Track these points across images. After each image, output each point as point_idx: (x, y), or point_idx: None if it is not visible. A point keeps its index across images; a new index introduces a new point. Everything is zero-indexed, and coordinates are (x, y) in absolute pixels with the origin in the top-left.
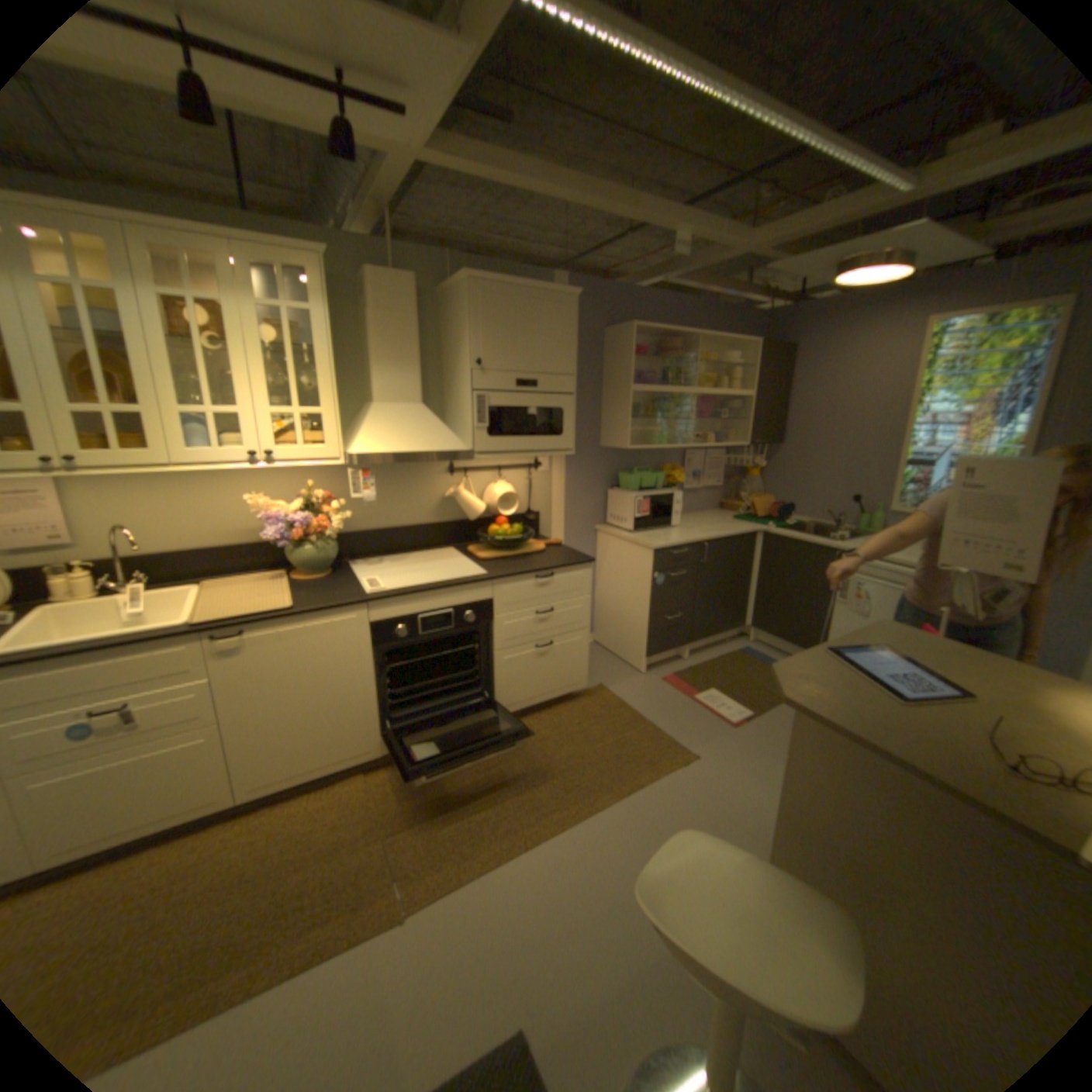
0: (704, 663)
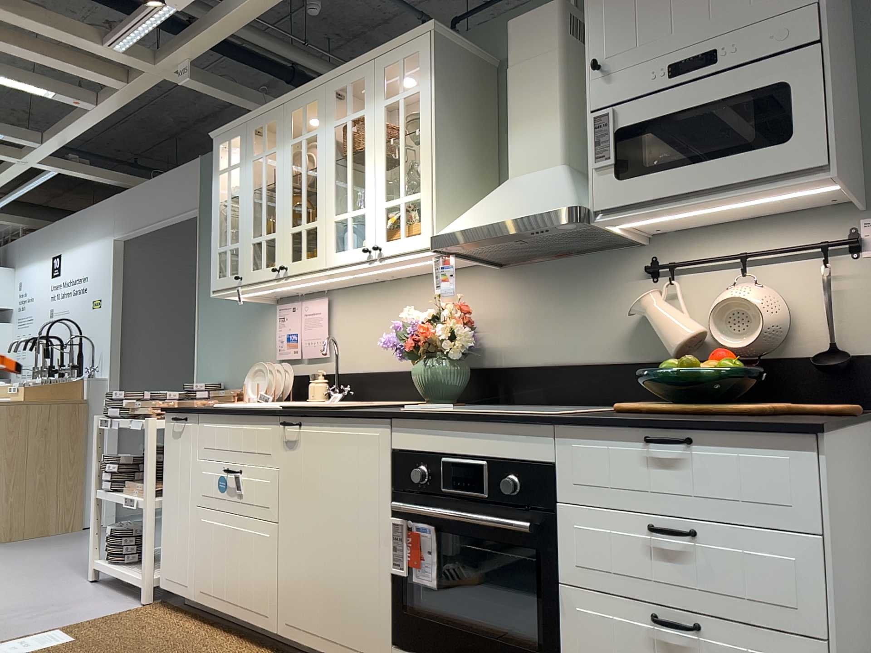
0: None
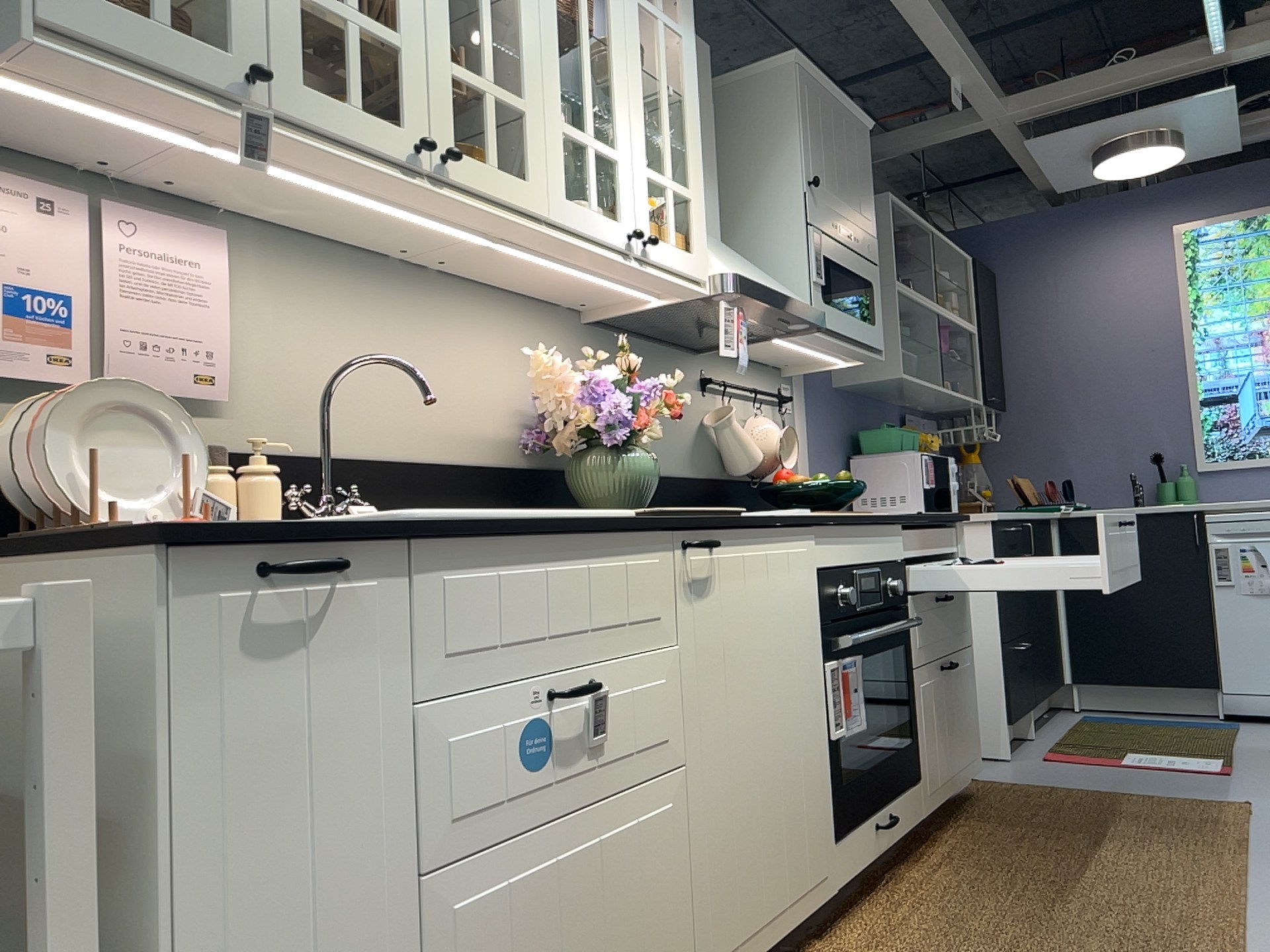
0: (1064, 735)
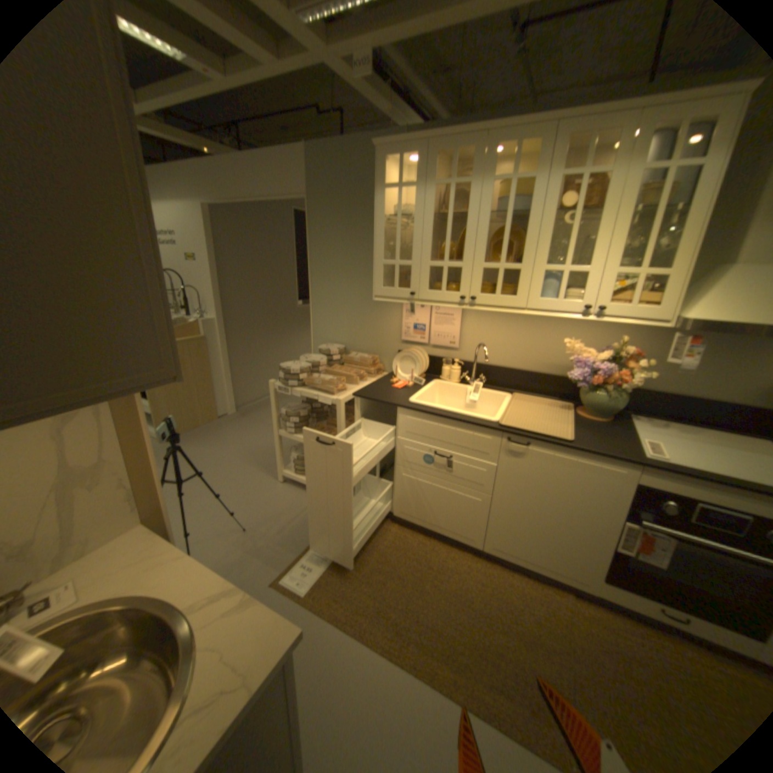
0: None
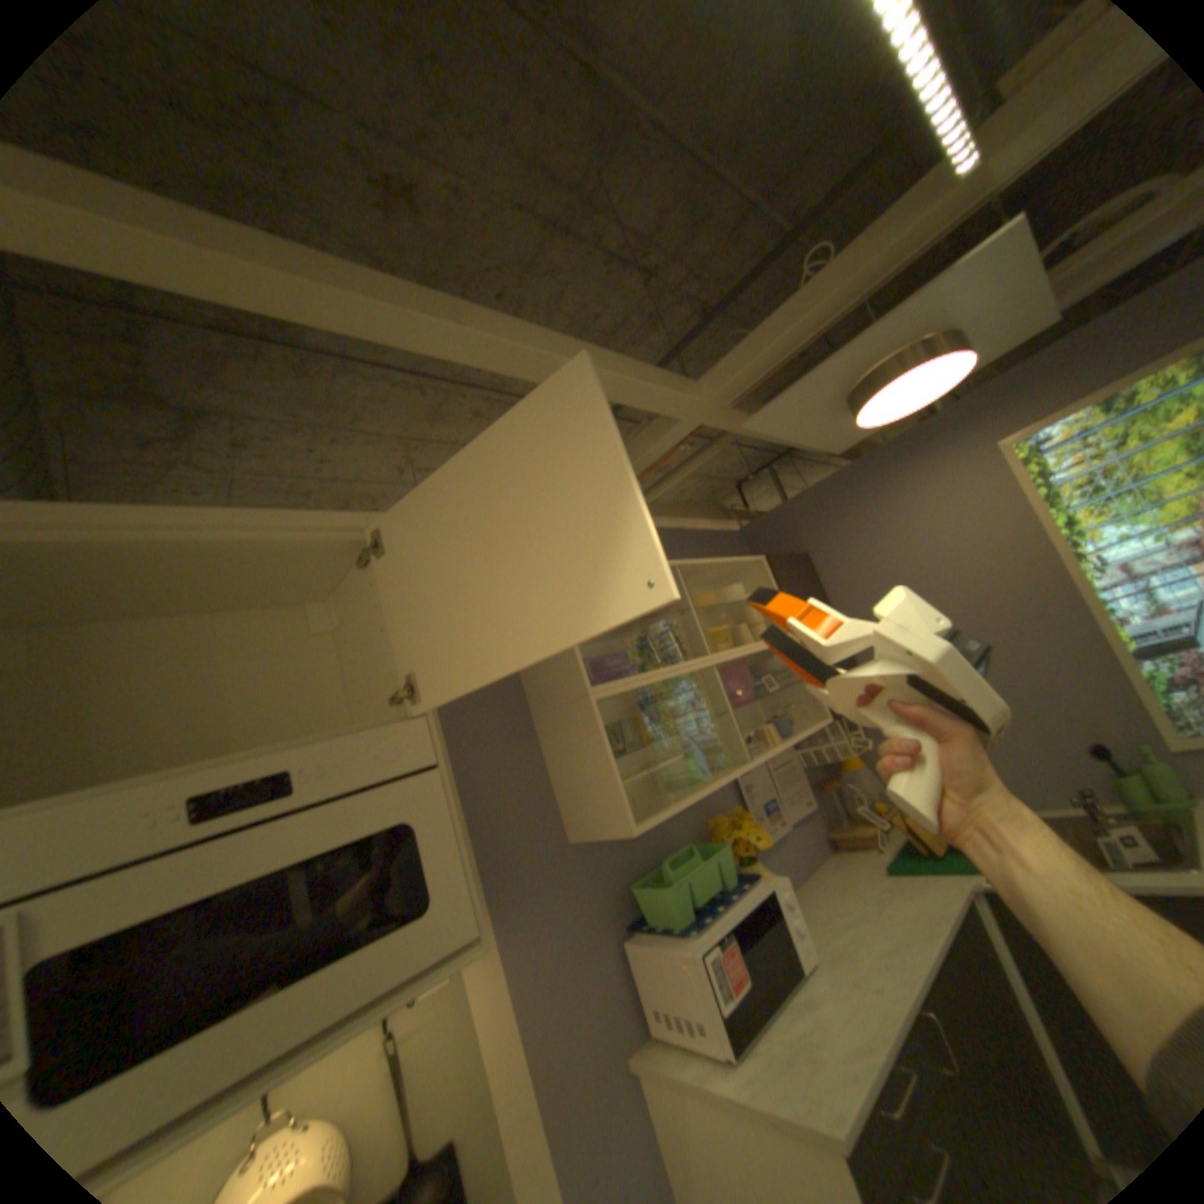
0: None
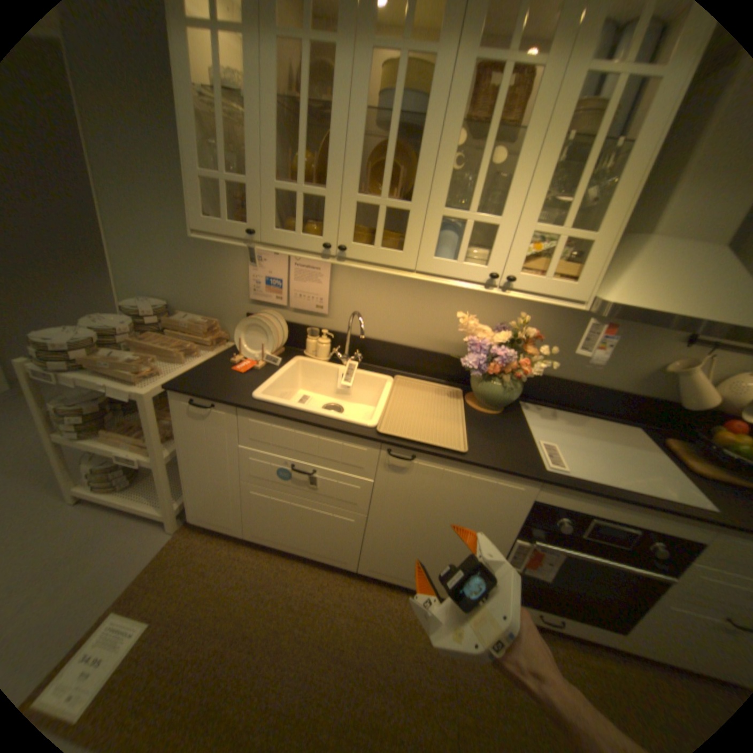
0: None
